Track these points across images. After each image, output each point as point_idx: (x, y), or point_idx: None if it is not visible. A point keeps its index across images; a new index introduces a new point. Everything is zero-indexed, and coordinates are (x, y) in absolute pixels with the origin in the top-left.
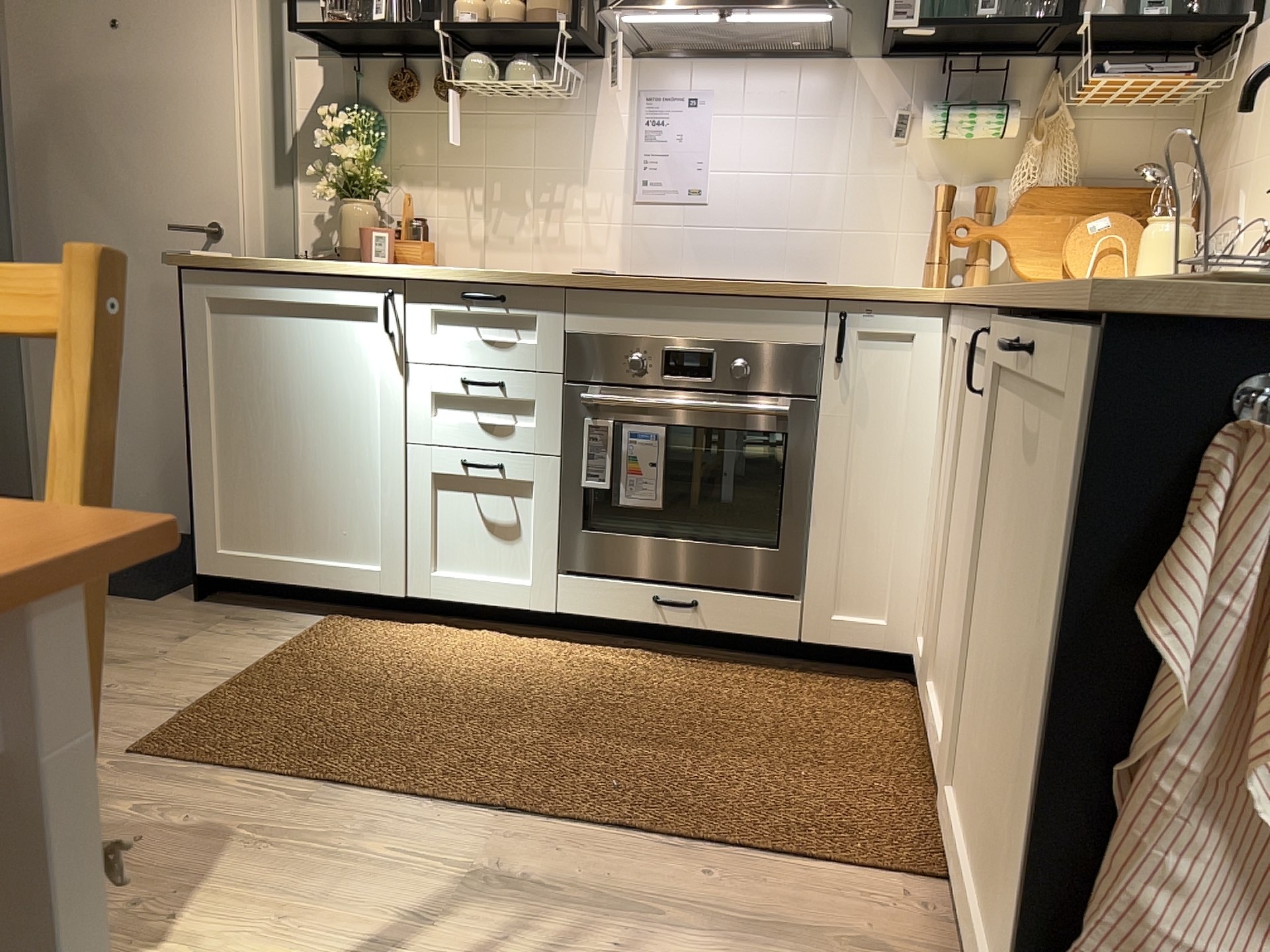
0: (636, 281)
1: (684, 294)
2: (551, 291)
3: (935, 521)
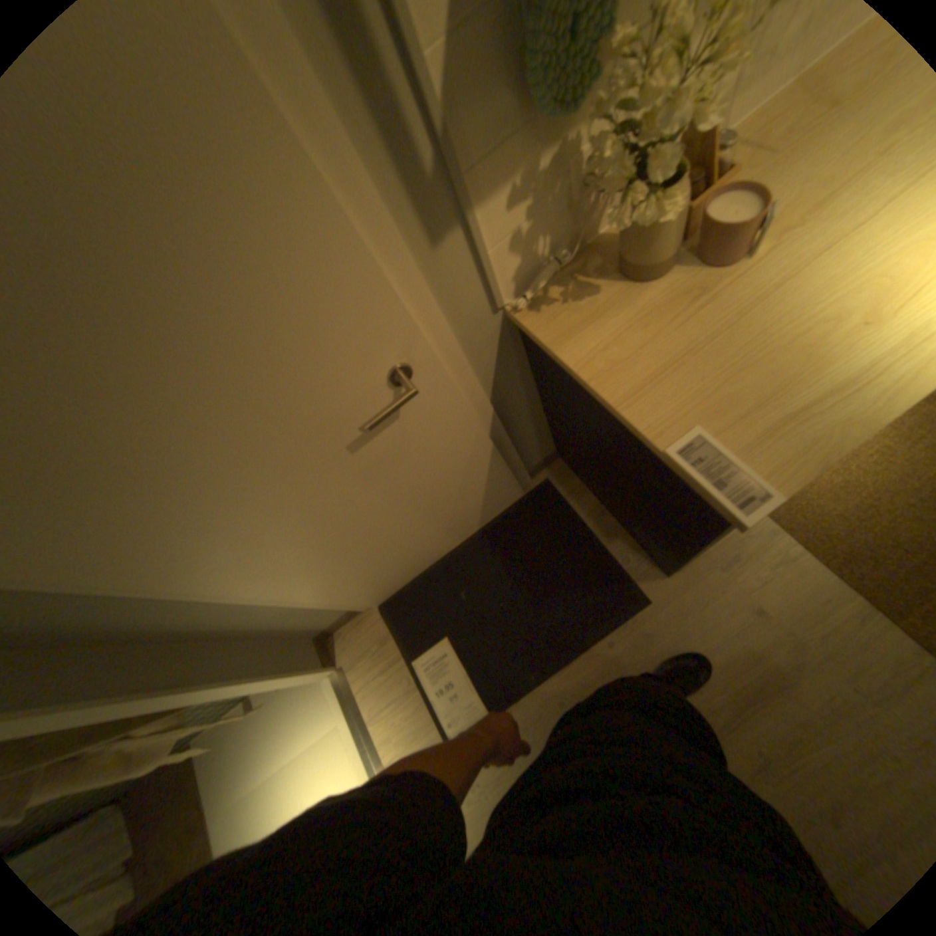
0: None
1: None
2: None
3: None
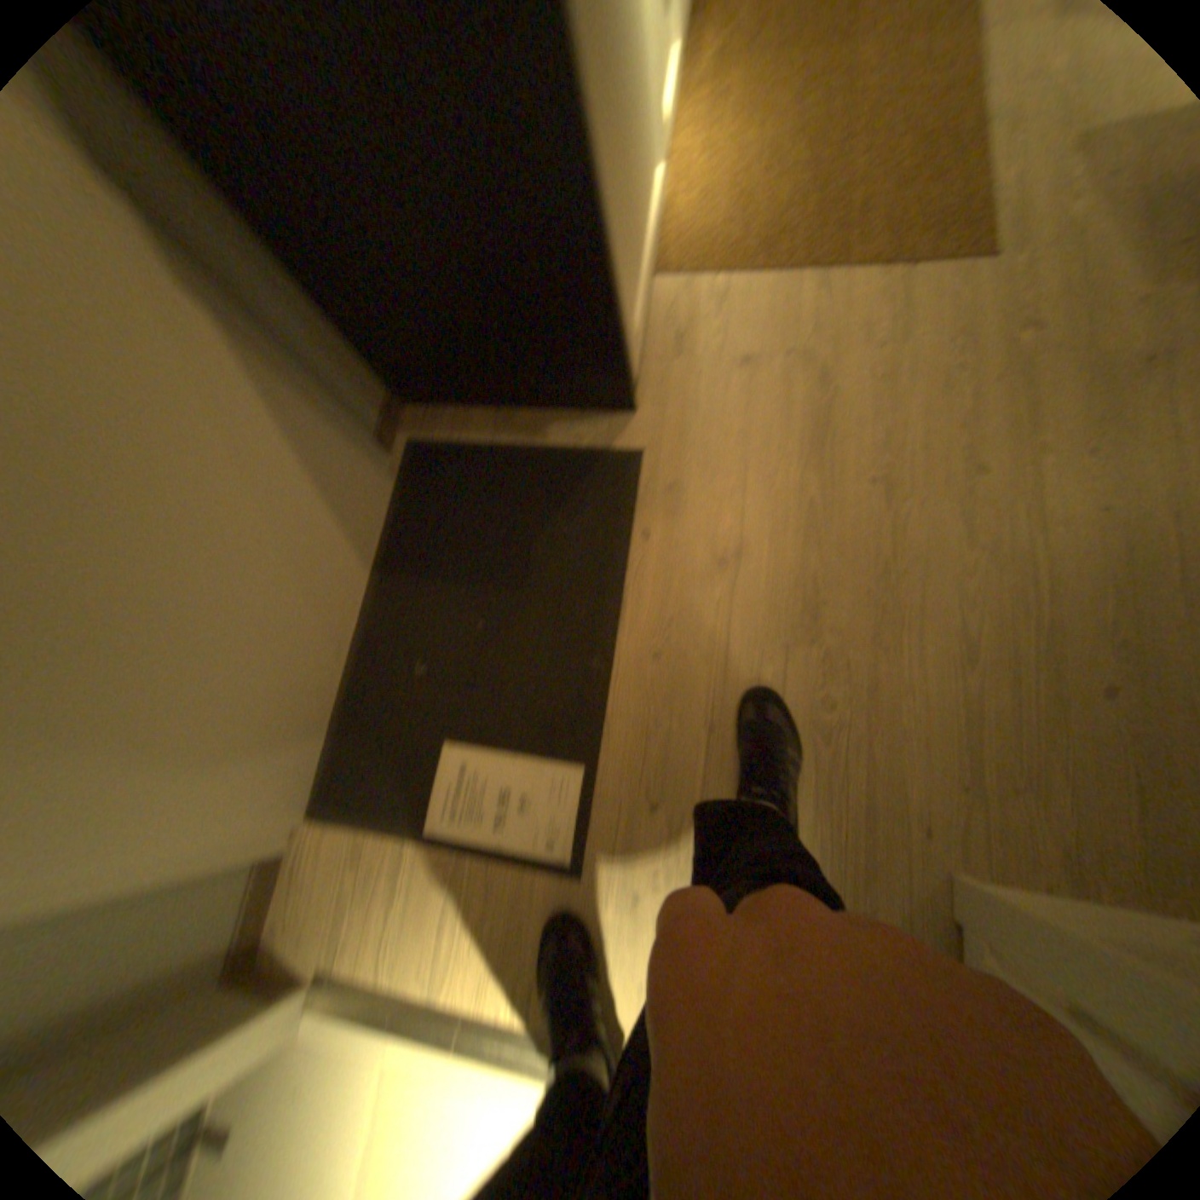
0: None
1: None
2: None
3: None
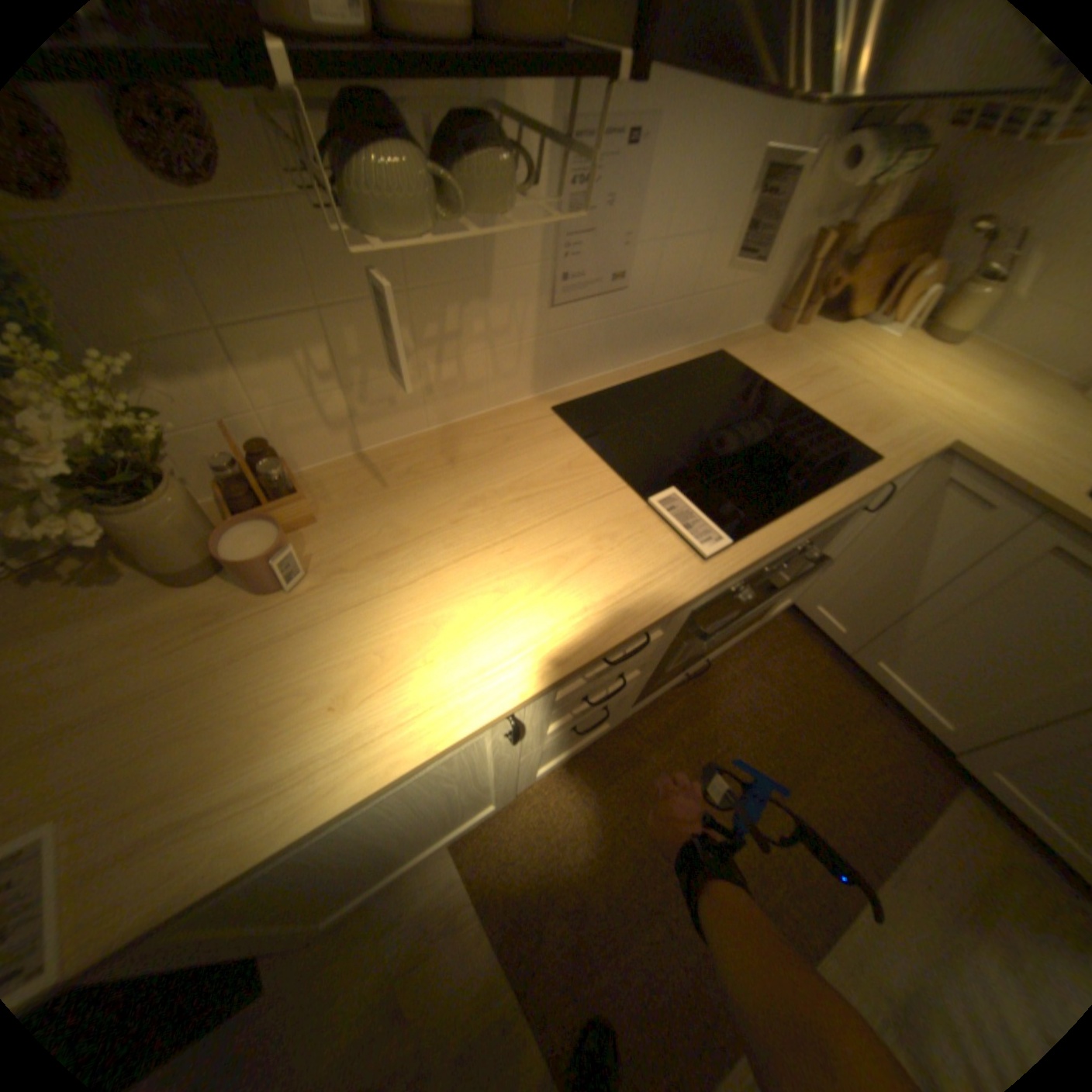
0: (782, 544)
1: (809, 529)
2: (698, 595)
3: (871, 567)
